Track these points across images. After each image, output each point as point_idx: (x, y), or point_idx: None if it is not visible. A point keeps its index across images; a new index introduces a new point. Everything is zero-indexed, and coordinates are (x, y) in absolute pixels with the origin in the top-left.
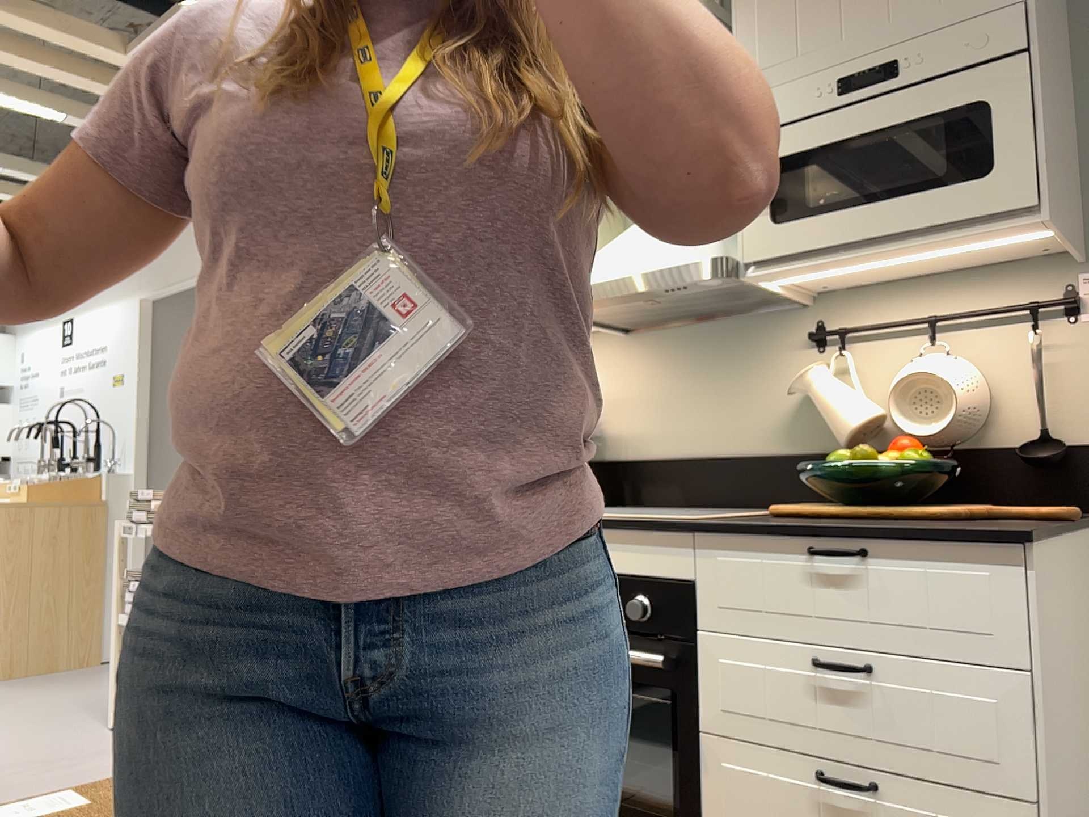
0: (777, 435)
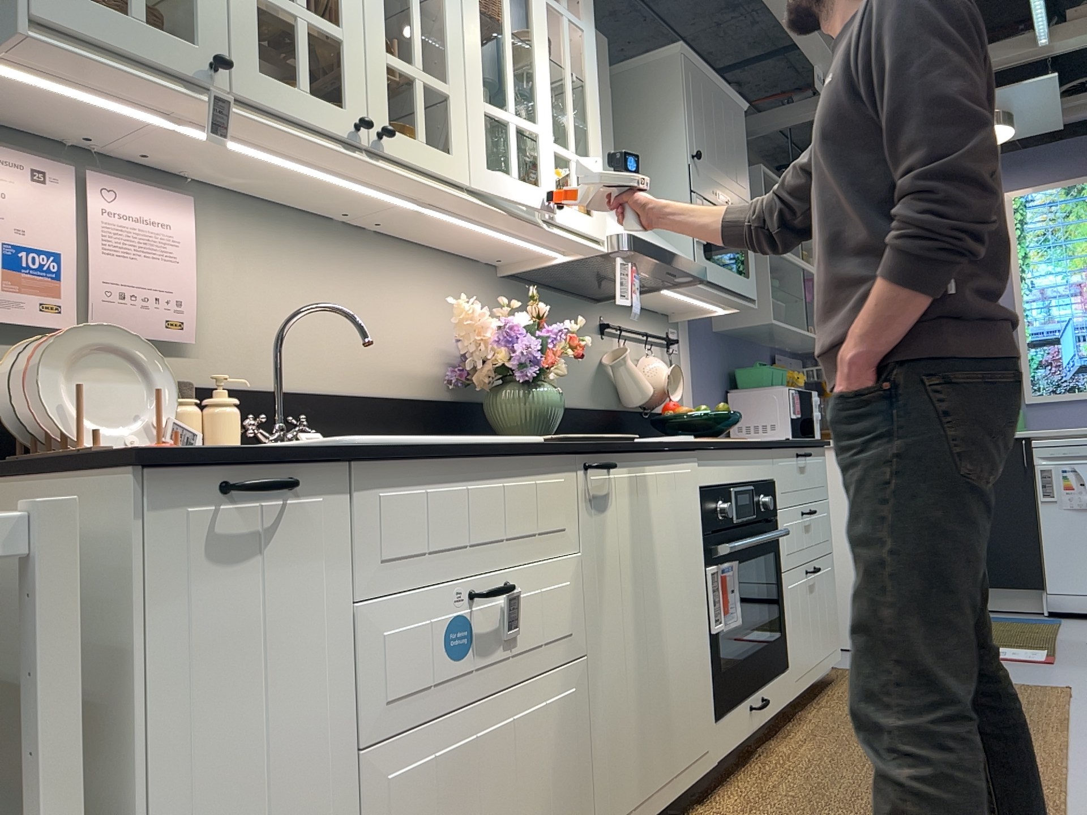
0: (590, 394)
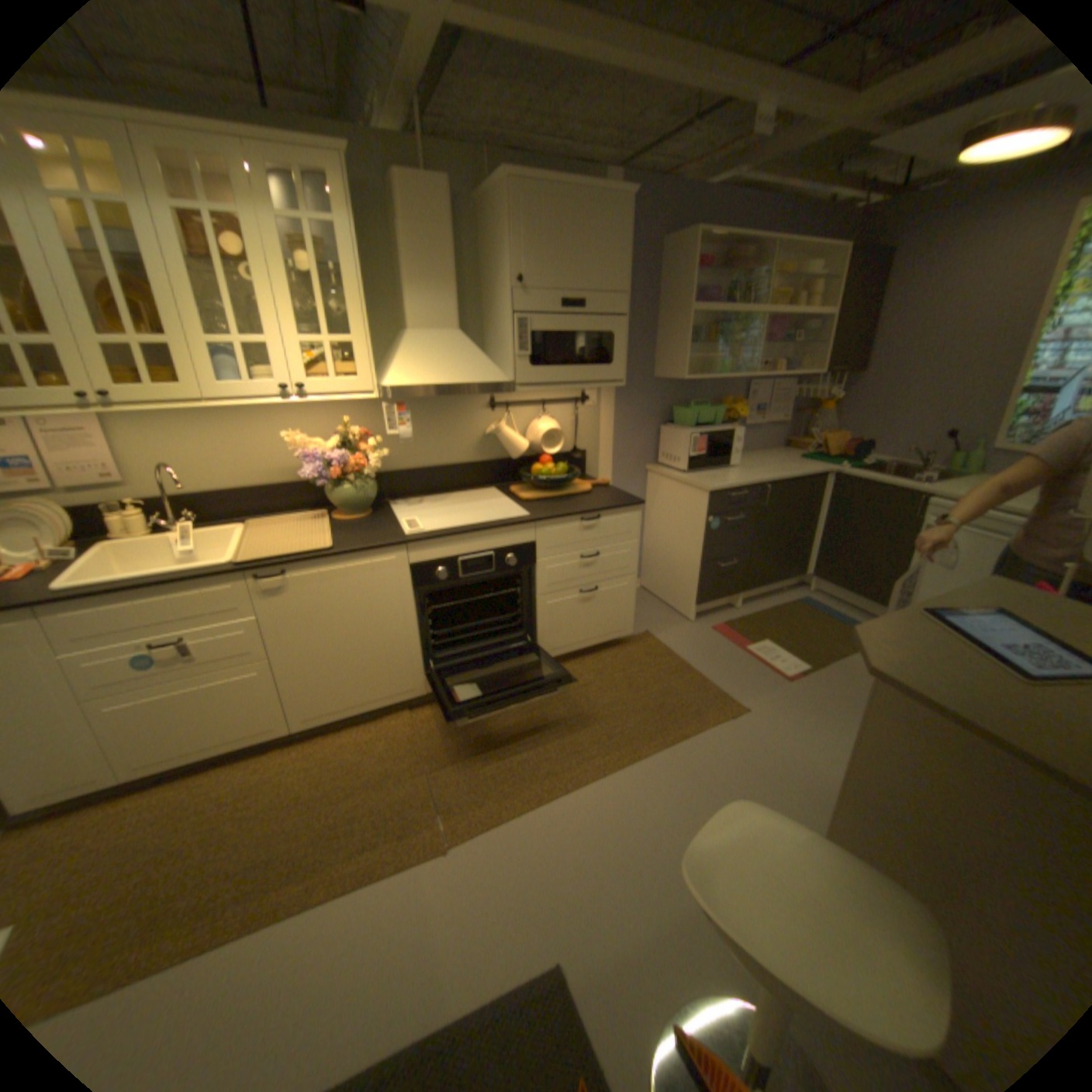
0: (473, 453)
